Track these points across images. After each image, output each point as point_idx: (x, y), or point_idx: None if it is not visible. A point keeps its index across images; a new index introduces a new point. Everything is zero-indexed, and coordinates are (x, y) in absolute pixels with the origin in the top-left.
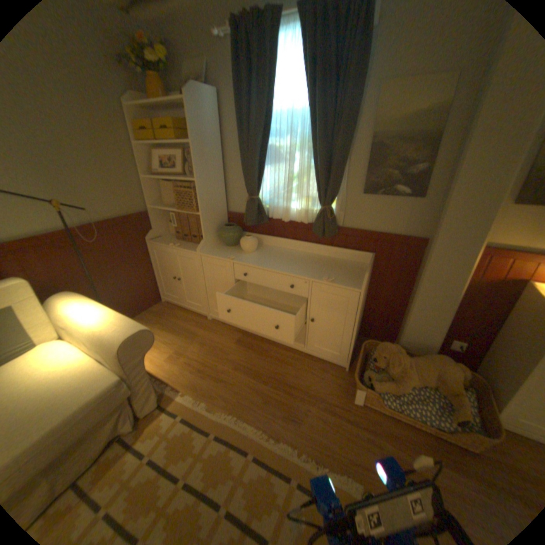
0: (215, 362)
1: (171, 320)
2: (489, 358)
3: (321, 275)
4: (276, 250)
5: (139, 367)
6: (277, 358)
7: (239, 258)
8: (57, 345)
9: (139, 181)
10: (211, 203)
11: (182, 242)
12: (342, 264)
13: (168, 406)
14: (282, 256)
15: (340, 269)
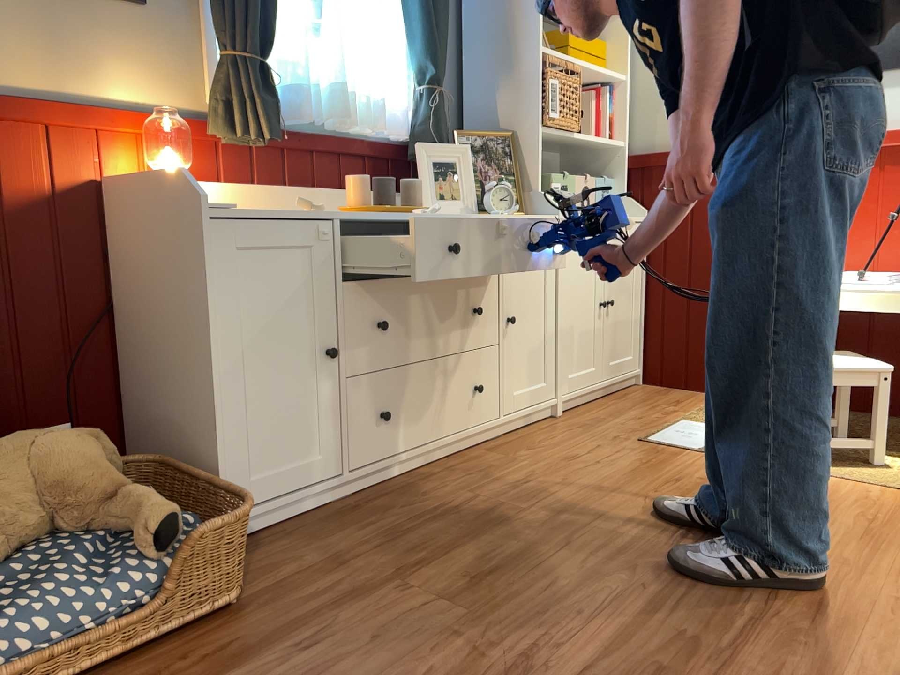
0: None
1: None
2: (136, 421)
3: None
4: None
5: None
6: None
7: None
8: None
9: None
10: None
11: None
12: None
13: None
14: None
15: None
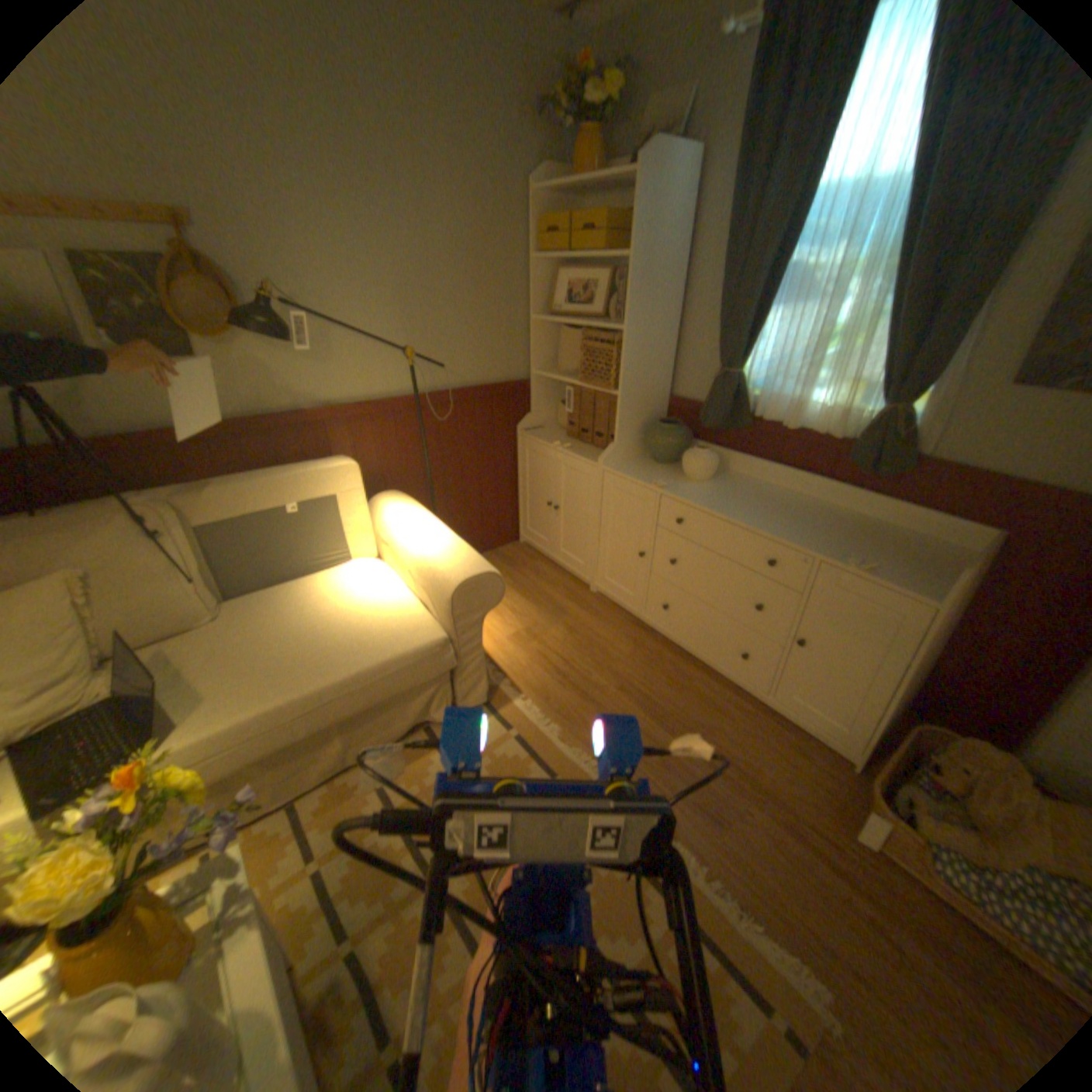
0: (589, 667)
1: (529, 576)
2: None
3: (847, 553)
4: (754, 486)
5: (475, 631)
6: (707, 698)
7: (674, 489)
8: (376, 565)
9: (527, 326)
10: (644, 374)
11: (575, 442)
12: (909, 541)
13: (502, 710)
14: (764, 499)
15: (899, 551)
